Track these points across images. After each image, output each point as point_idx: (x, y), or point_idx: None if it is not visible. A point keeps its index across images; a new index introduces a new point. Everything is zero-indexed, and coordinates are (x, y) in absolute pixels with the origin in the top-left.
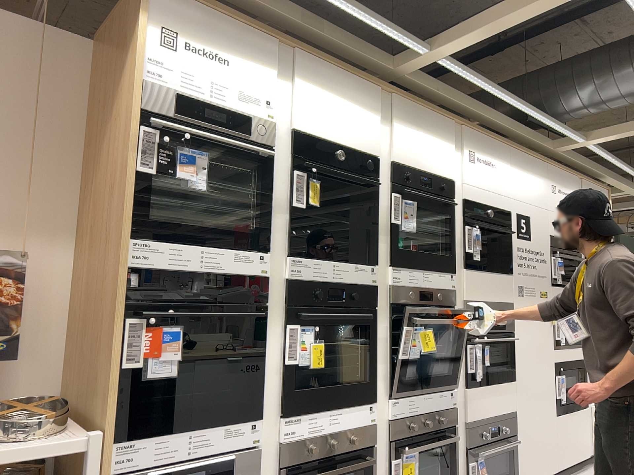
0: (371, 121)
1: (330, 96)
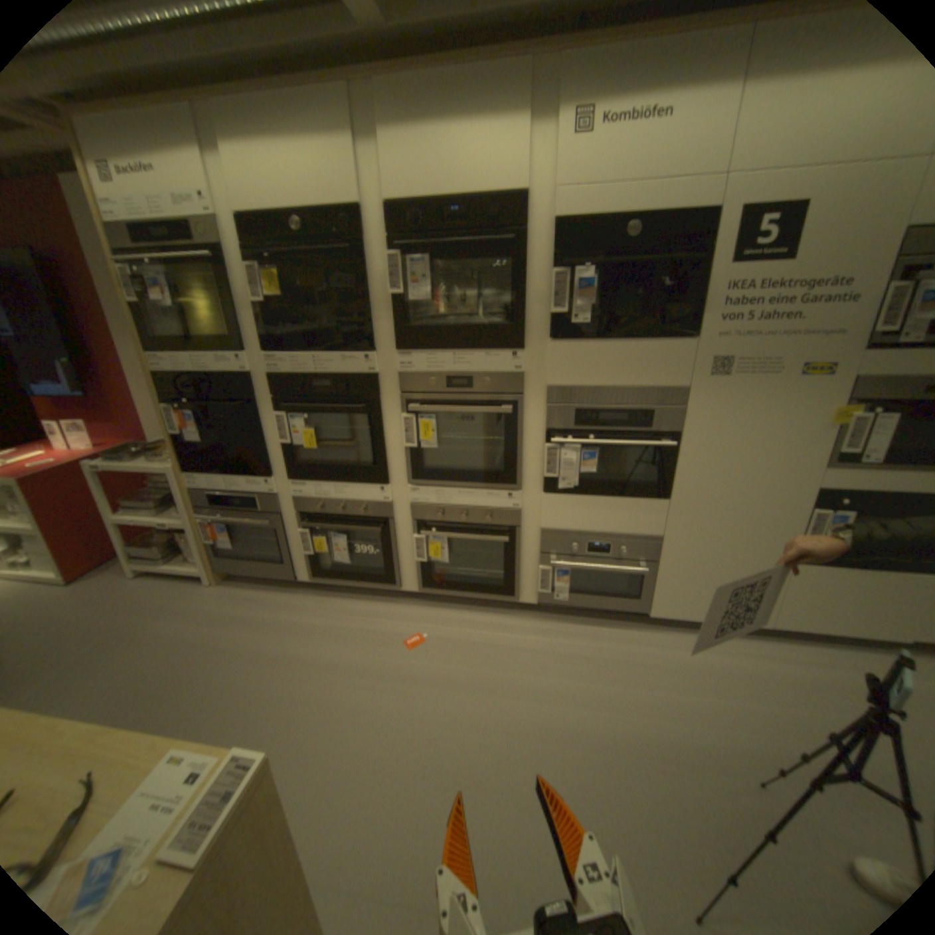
0: (337, 144)
1: (263, 136)
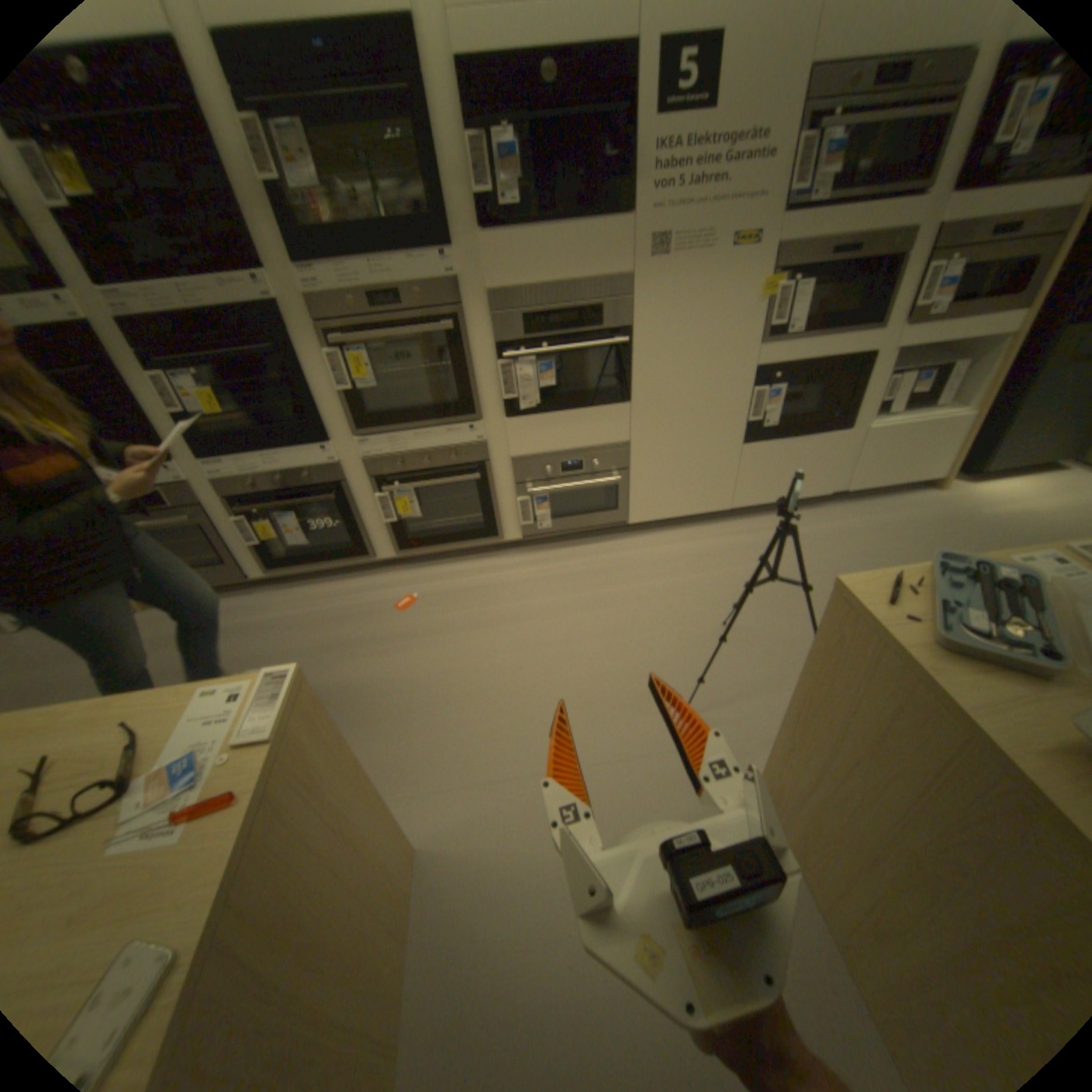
0: None
1: None
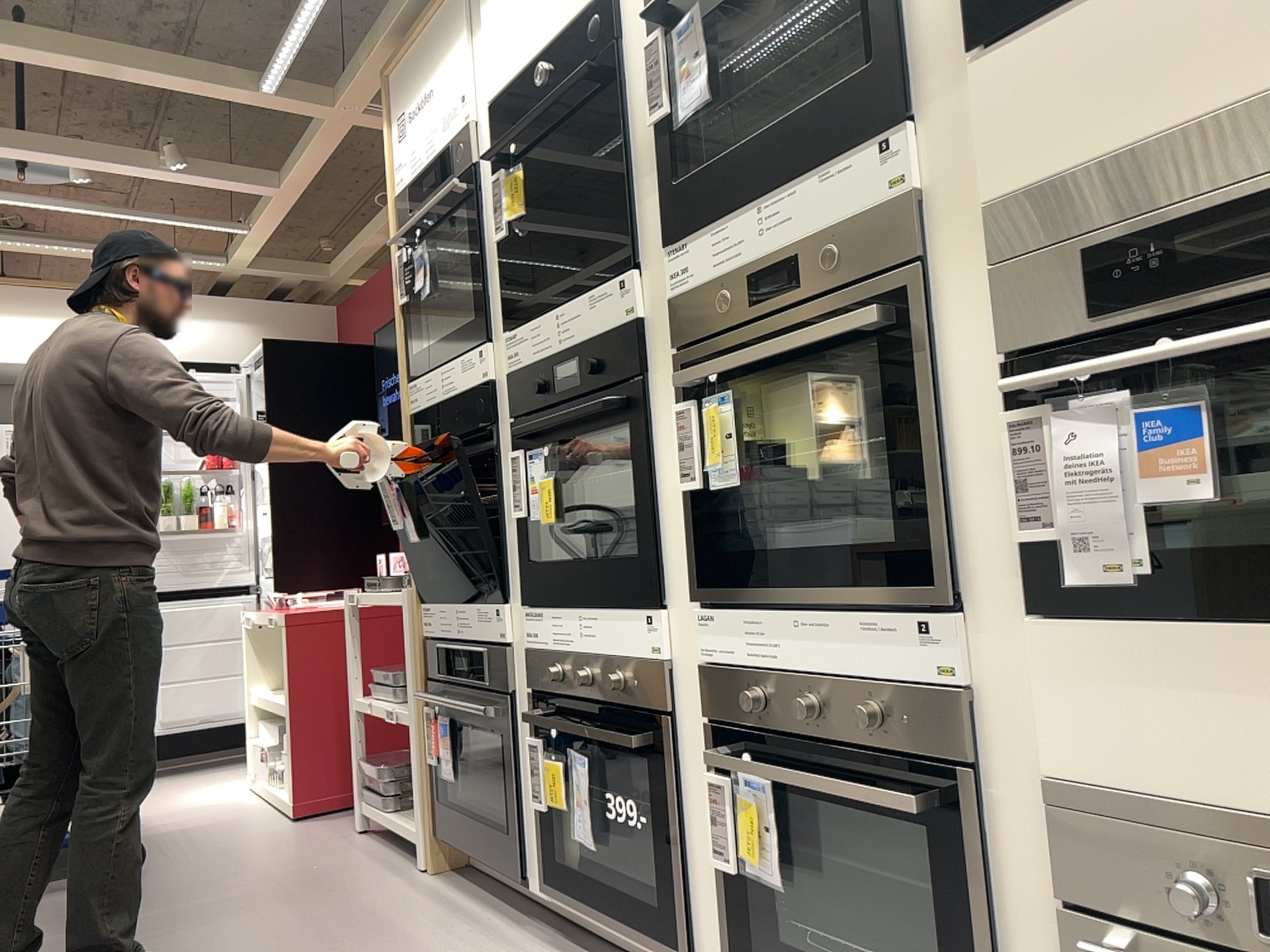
0: None
1: None
